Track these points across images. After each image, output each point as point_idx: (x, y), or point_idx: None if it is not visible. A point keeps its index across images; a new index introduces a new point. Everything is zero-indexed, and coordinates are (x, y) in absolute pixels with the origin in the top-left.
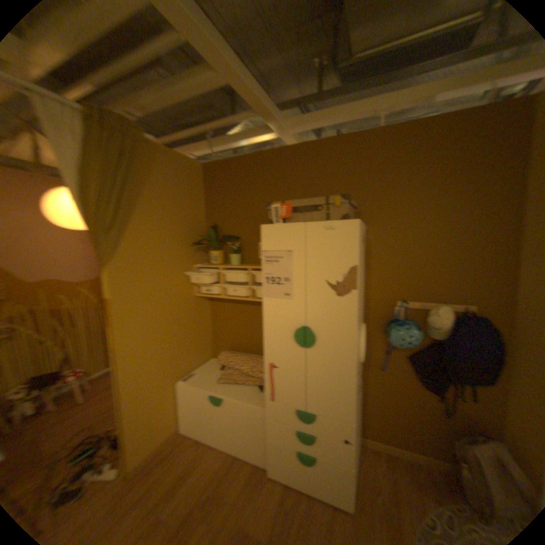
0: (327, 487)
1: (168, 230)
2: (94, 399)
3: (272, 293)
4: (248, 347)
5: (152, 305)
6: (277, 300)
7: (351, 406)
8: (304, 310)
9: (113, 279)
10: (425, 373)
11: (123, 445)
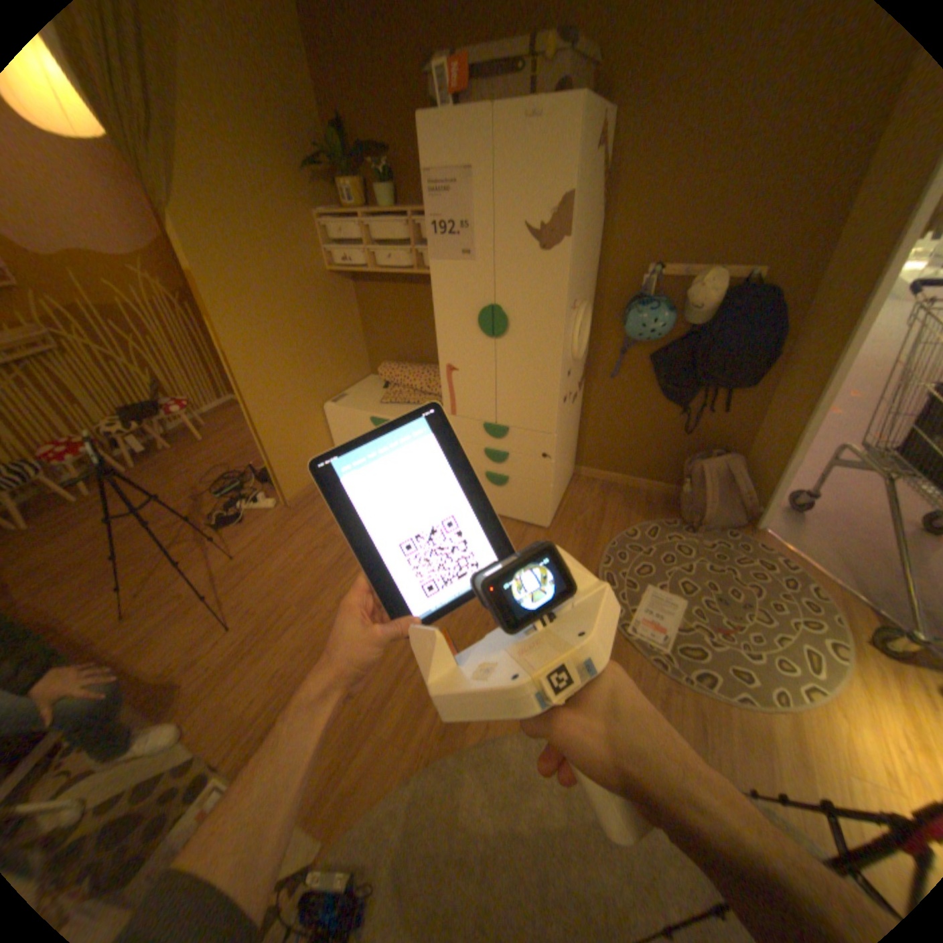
0: (520, 505)
1: (252, 134)
2: (218, 436)
3: (444, 252)
4: (422, 355)
5: (261, 285)
6: (452, 265)
7: (551, 413)
8: (492, 280)
9: (188, 236)
10: (669, 378)
11: (274, 472)
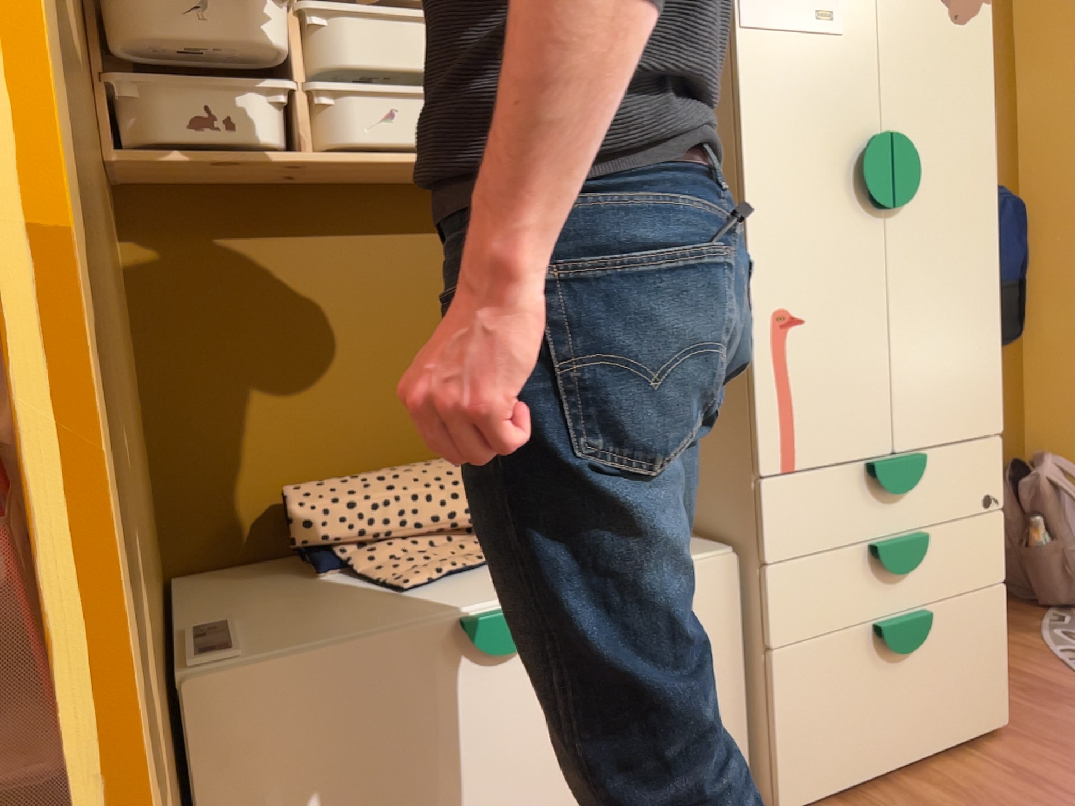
0: (955, 687)
1: None
2: None
3: (777, 8)
4: (397, 441)
5: None
6: (794, 39)
7: (996, 373)
8: (878, 75)
9: None
10: None
11: None
